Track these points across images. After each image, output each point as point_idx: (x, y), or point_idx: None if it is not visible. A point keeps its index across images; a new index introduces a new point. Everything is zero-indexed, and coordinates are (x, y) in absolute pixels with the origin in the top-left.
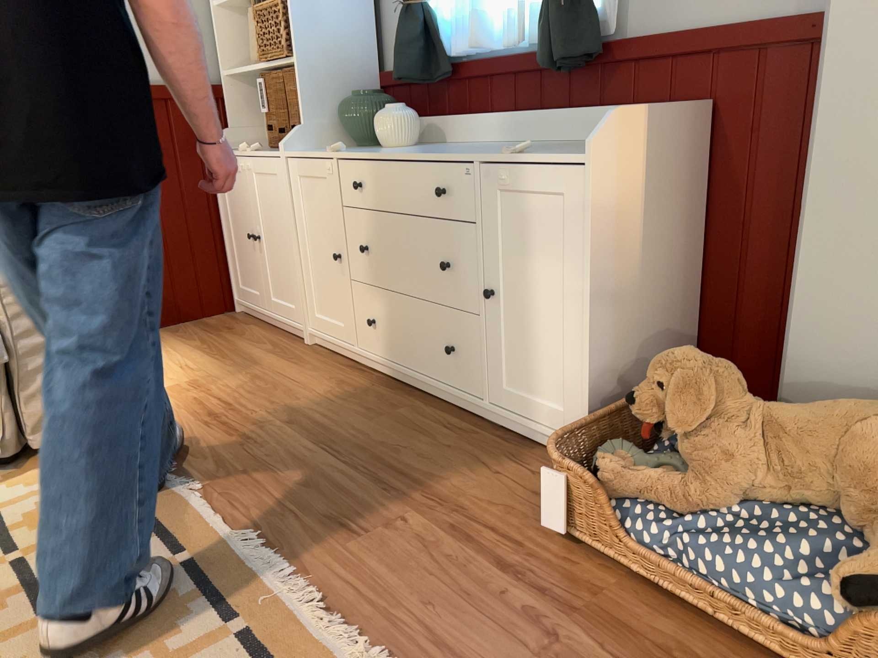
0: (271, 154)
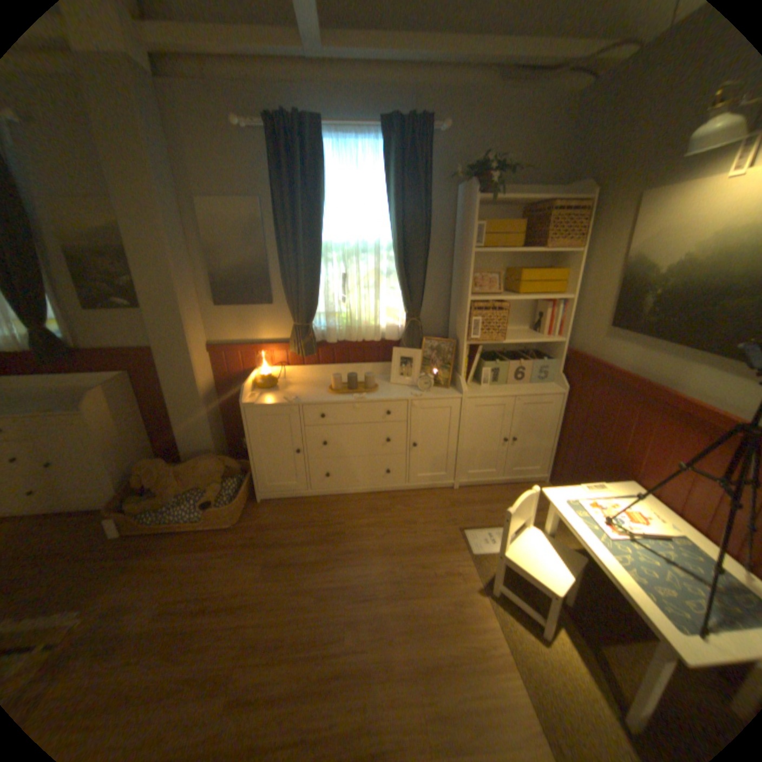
0: None
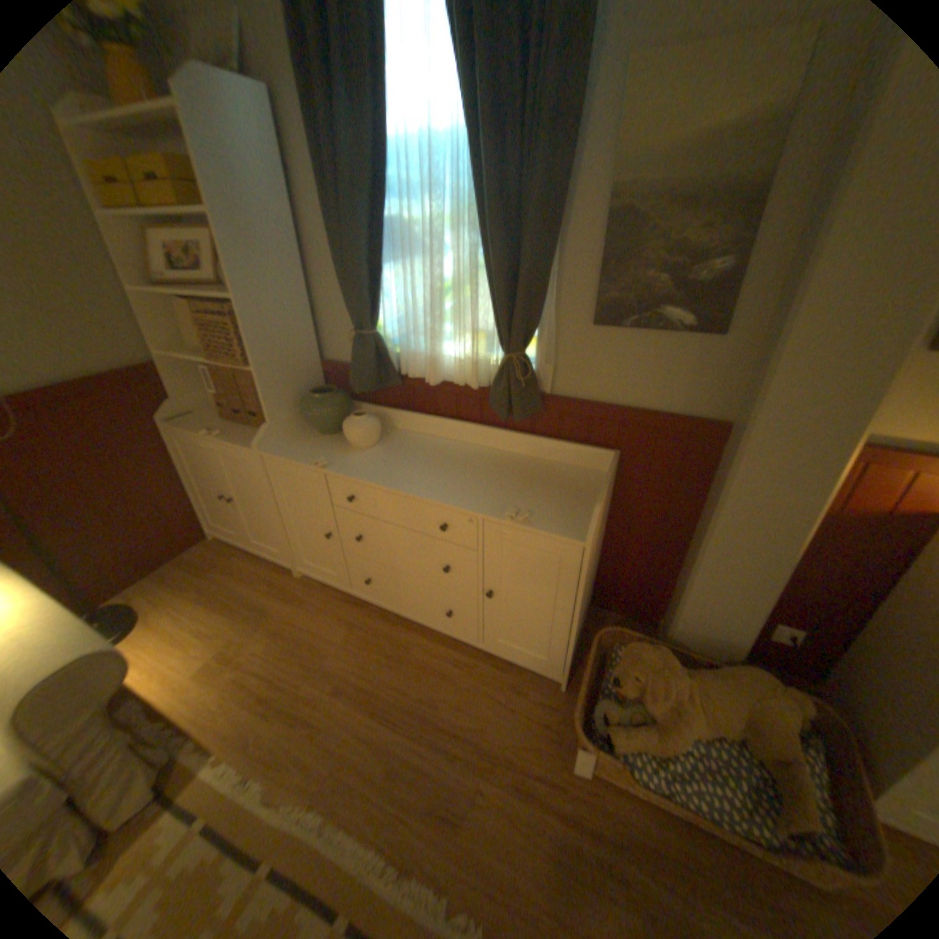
0: (238, 443)
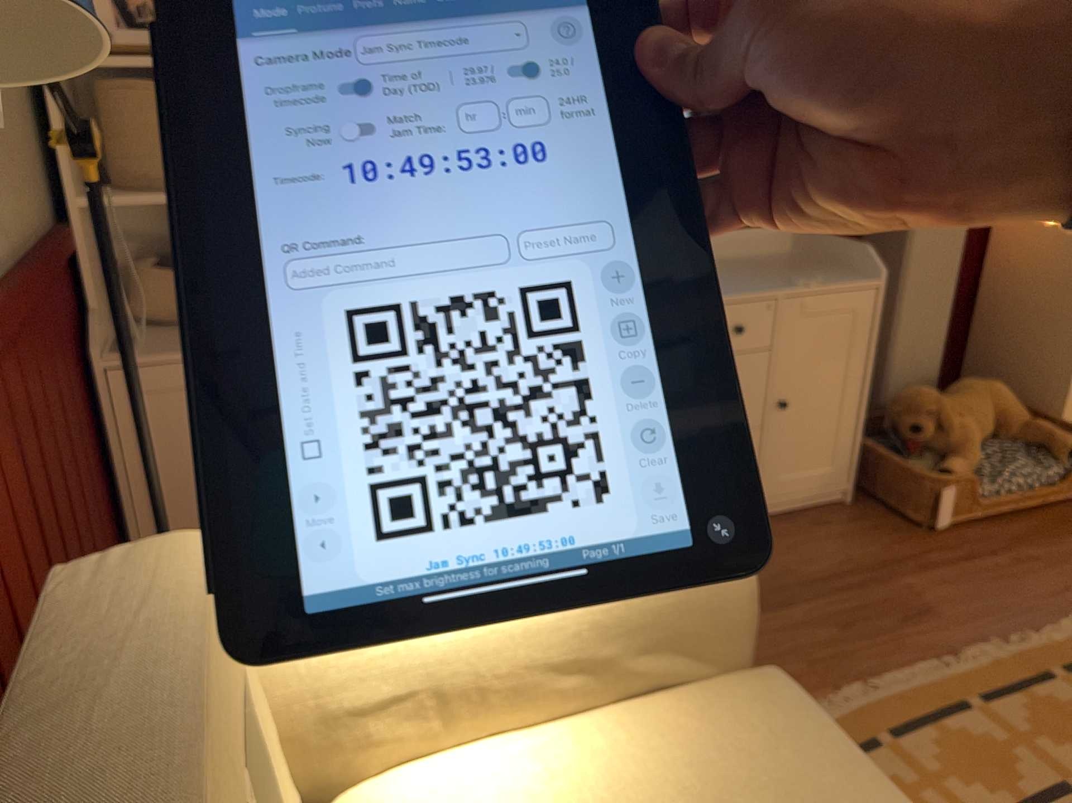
0: None
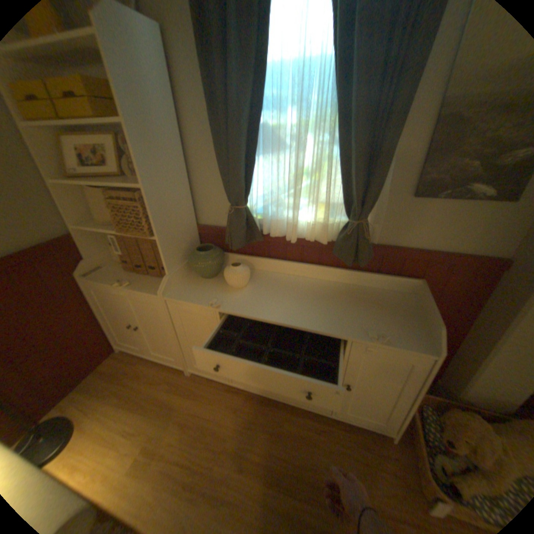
0: (144, 290)
